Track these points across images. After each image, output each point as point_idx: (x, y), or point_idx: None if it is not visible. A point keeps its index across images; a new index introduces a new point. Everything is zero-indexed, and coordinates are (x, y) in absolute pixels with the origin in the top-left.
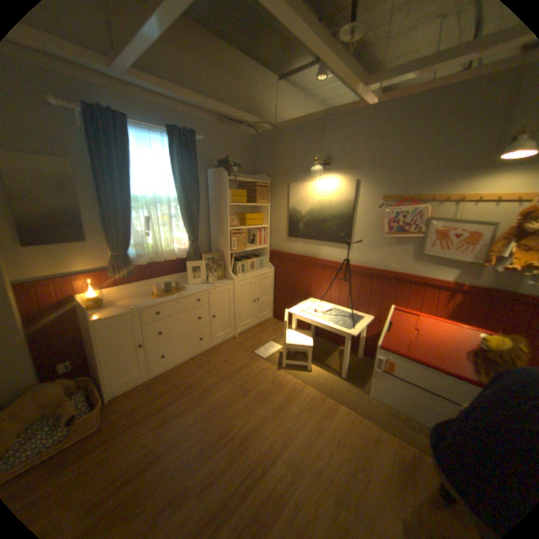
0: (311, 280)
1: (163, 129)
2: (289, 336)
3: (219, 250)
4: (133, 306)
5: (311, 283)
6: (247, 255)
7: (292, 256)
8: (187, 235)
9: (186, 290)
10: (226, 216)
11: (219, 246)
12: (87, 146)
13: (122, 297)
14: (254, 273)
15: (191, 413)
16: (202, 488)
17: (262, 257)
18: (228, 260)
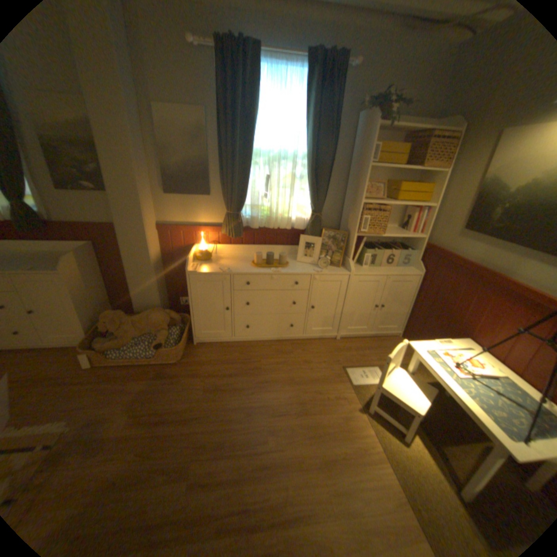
0: (483, 311)
1: (308, 56)
2: (396, 379)
3: (348, 228)
4: (228, 269)
5: (480, 317)
6: (394, 242)
7: (461, 262)
8: (310, 203)
9: (289, 267)
10: (365, 183)
11: (349, 223)
12: (216, 89)
13: (231, 257)
14: (389, 271)
15: (241, 398)
16: (197, 485)
17: (414, 250)
18: (352, 244)
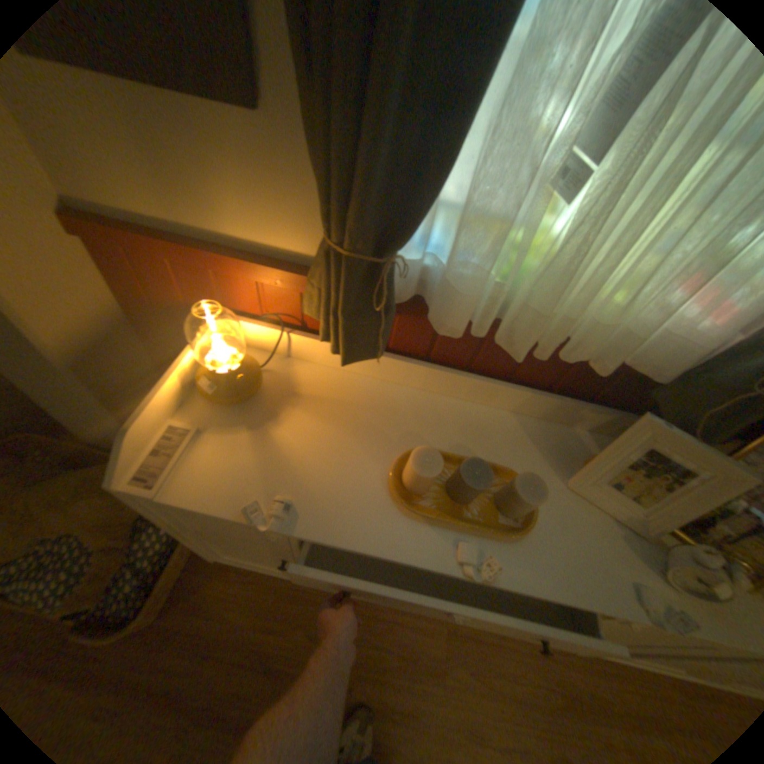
0: None
1: None
2: None
3: None
4: (289, 505)
5: None
6: None
7: None
8: None
9: (539, 530)
10: None
11: None
12: None
13: (336, 390)
14: None
15: None
16: None
17: None
18: None
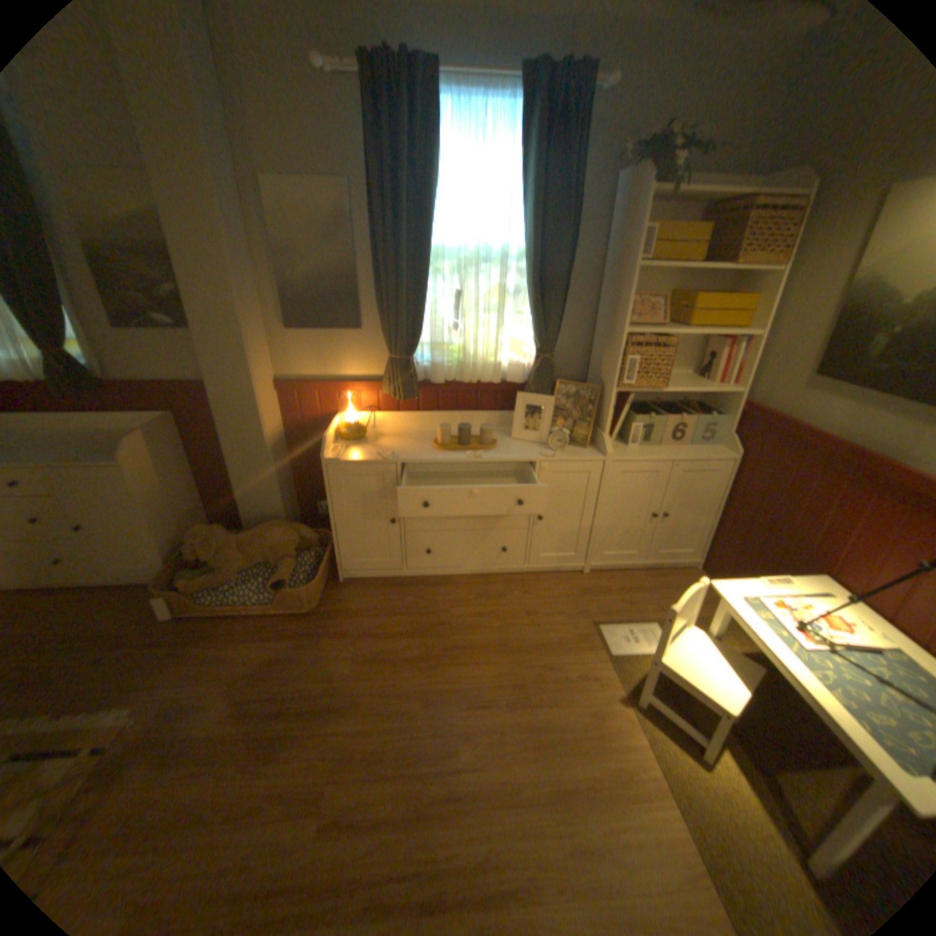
0: (851, 526)
1: (523, 77)
2: (687, 647)
3: (600, 379)
4: (393, 454)
5: (845, 537)
6: (685, 402)
7: (809, 437)
8: (533, 336)
9: (498, 449)
10: (628, 298)
11: (602, 369)
12: (364, 146)
13: (399, 434)
14: (677, 452)
15: (414, 675)
16: (335, 824)
17: (723, 415)
18: (609, 406)
